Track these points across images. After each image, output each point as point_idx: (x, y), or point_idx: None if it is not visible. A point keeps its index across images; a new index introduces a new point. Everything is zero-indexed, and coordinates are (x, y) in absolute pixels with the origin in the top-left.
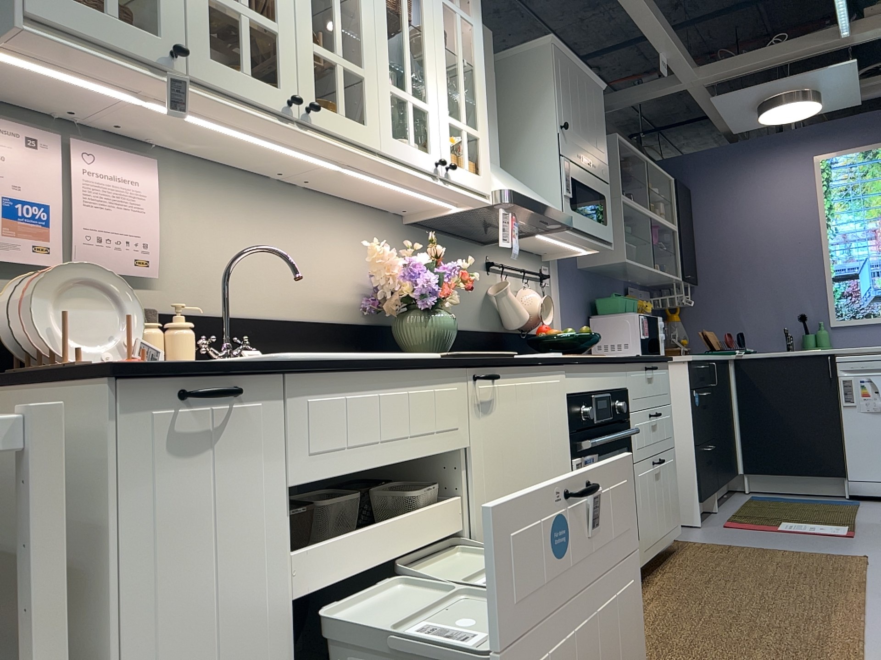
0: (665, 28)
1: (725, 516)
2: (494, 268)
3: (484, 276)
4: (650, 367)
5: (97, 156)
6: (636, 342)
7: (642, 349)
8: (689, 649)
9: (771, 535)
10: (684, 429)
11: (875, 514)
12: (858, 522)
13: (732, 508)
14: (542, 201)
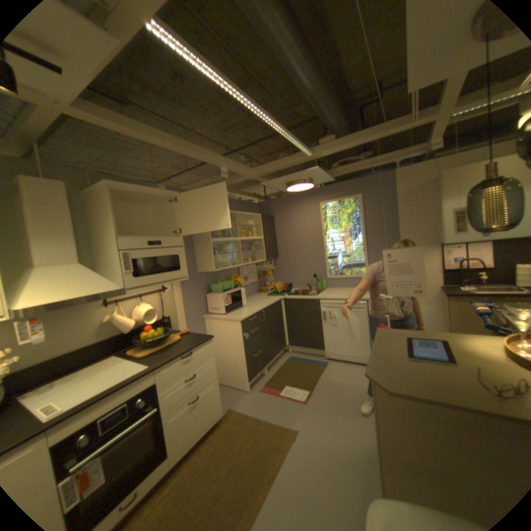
0: (212, 156)
1: (267, 379)
2: (111, 302)
3: (99, 311)
4: (185, 355)
5: None
6: (224, 307)
7: (226, 311)
8: None
9: (272, 403)
10: (240, 351)
11: (327, 379)
12: (316, 387)
13: (275, 371)
14: (86, 291)
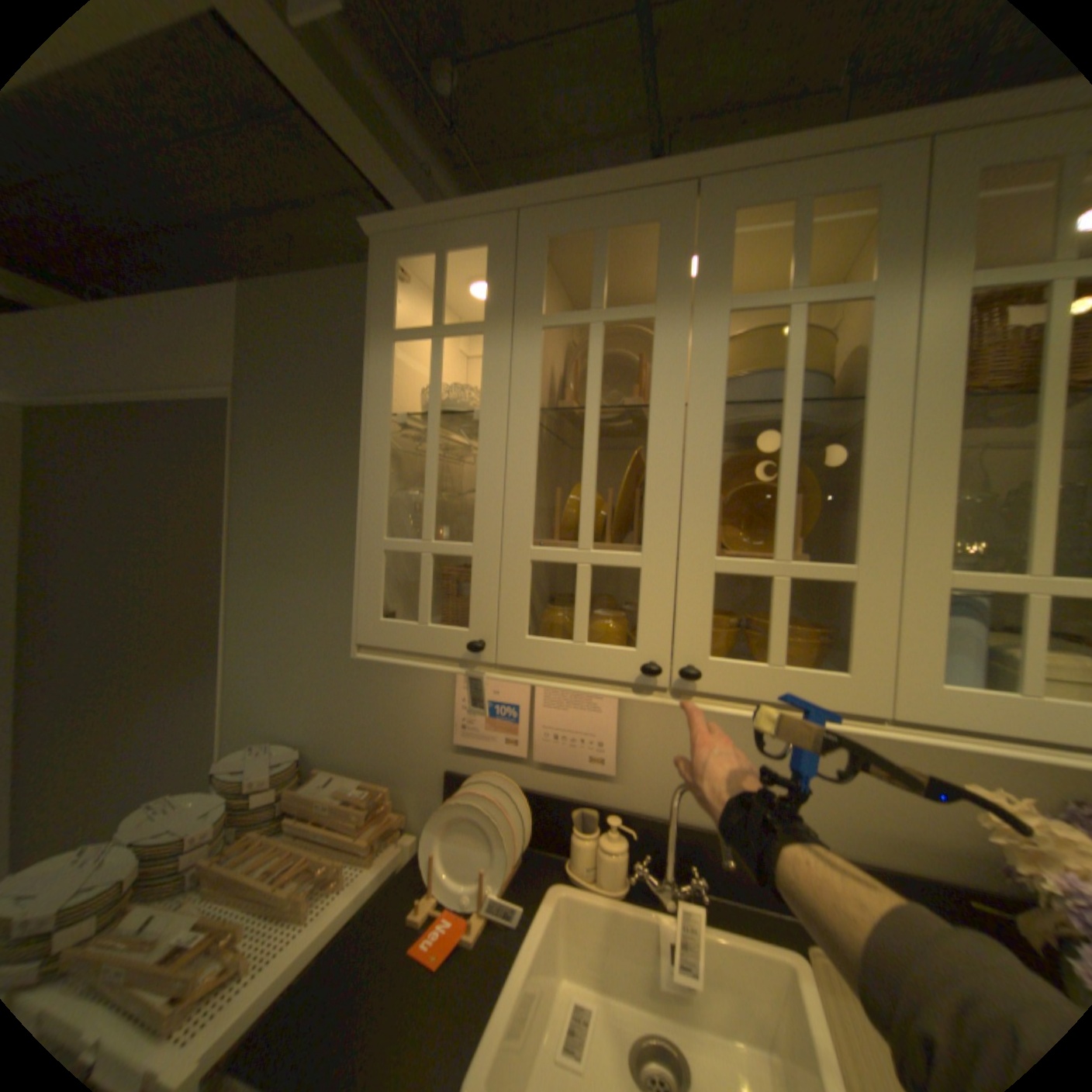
0: None
1: None
2: None
3: None
4: None
5: None
6: None
7: None
8: None
9: None
10: None
11: None
12: None
13: None
14: None
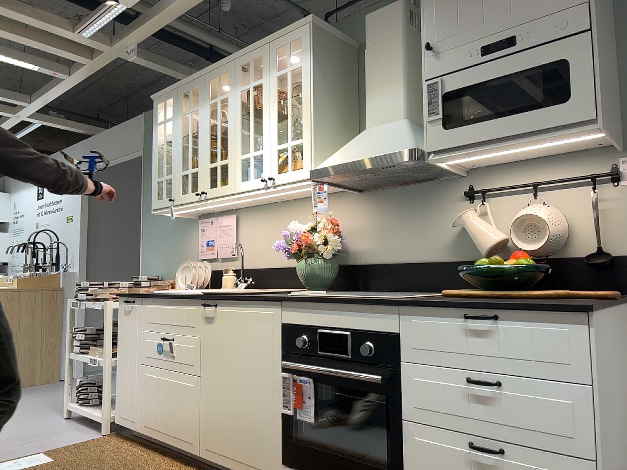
0: None
1: None
2: (480, 194)
3: (458, 207)
4: (476, 314)
5: (221, 220)
6: None
7: None
8: None
9: None
10: None
11: None
12: None
13: None
14: (370, 152)
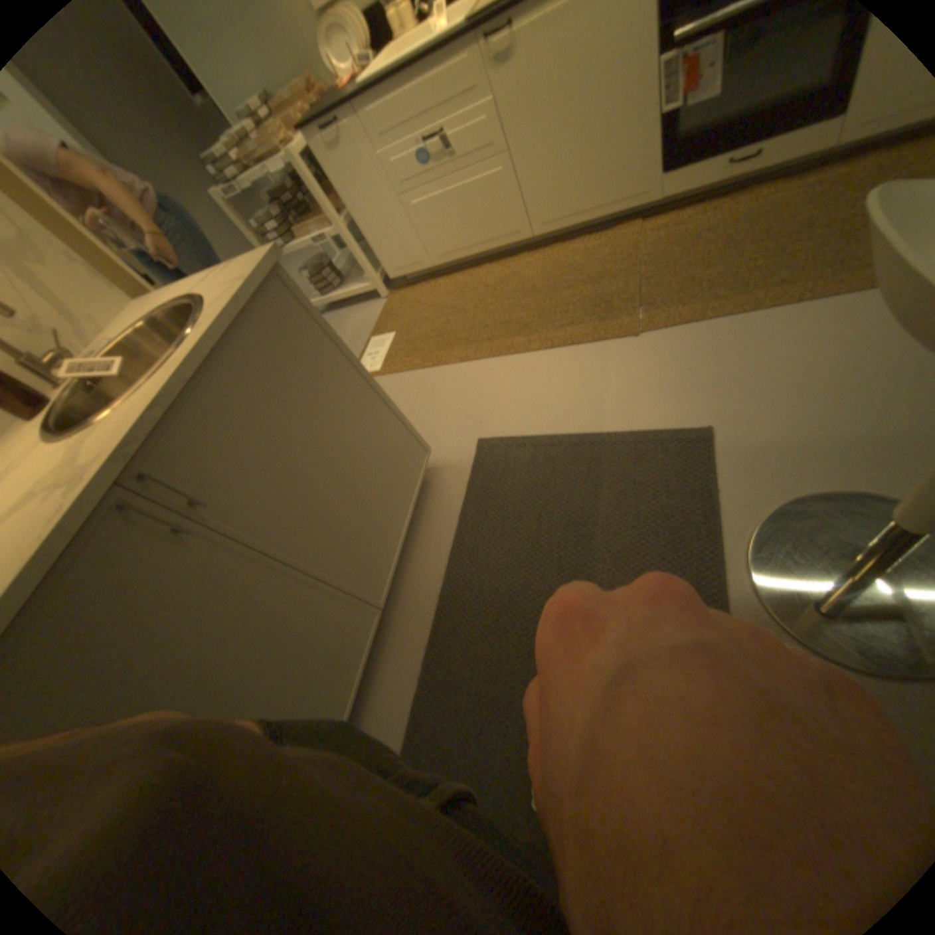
0: None
1: None
2: None
3: None
4: None
5: None
6: None
7: None
8: (695, 246)
9: None
10: None
11: None
12: None
13: None
14: None
